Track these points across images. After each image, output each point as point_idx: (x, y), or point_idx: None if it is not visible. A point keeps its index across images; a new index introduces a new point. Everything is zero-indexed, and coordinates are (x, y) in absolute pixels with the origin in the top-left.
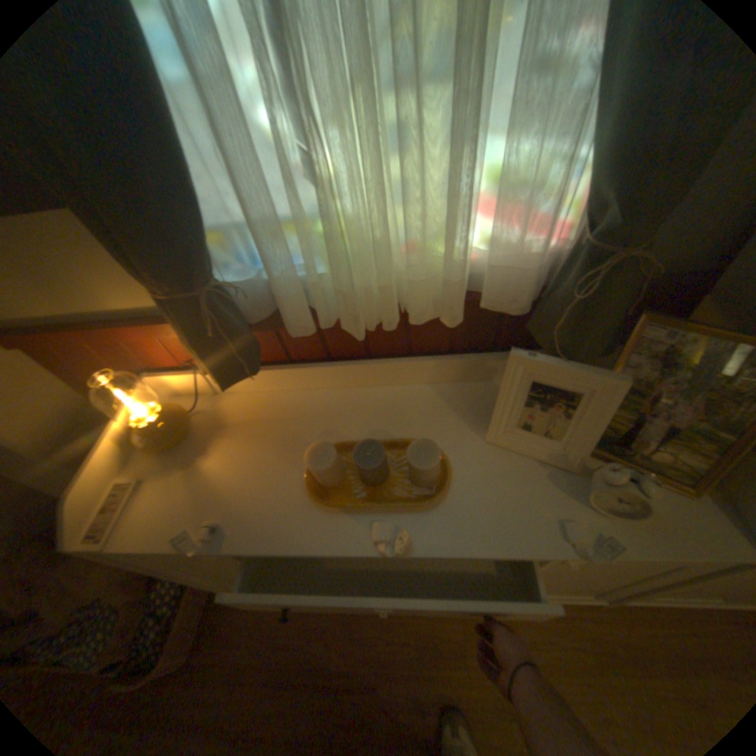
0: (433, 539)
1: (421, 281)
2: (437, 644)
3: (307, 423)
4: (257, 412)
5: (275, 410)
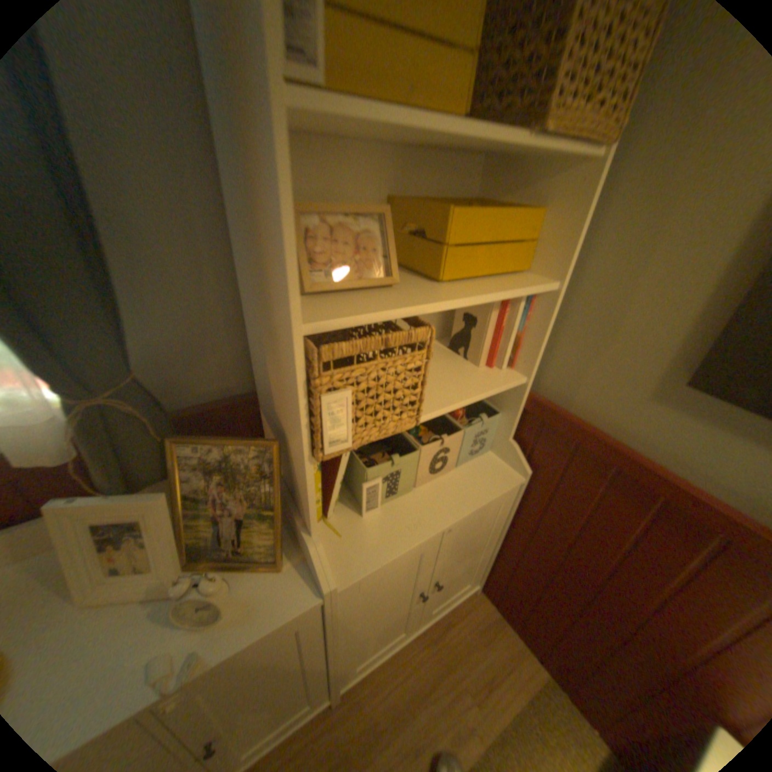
0: None
1: None
2: None
3: None
4: None
5: None
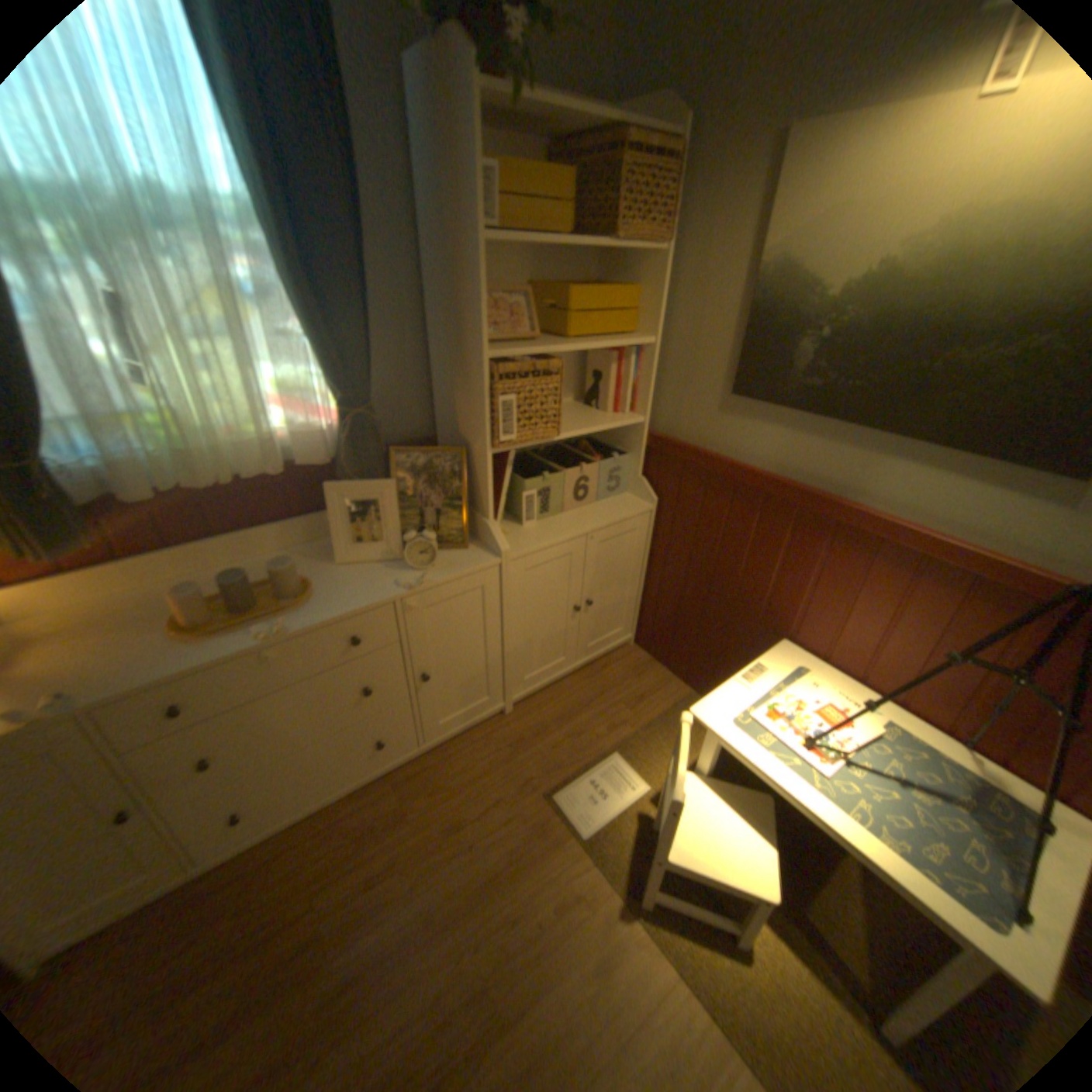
0: (306, 620)
1: (245, 451)
2: (374, 824)
3: (155, 605)
4: (81, 617)
5: (106, 610)
